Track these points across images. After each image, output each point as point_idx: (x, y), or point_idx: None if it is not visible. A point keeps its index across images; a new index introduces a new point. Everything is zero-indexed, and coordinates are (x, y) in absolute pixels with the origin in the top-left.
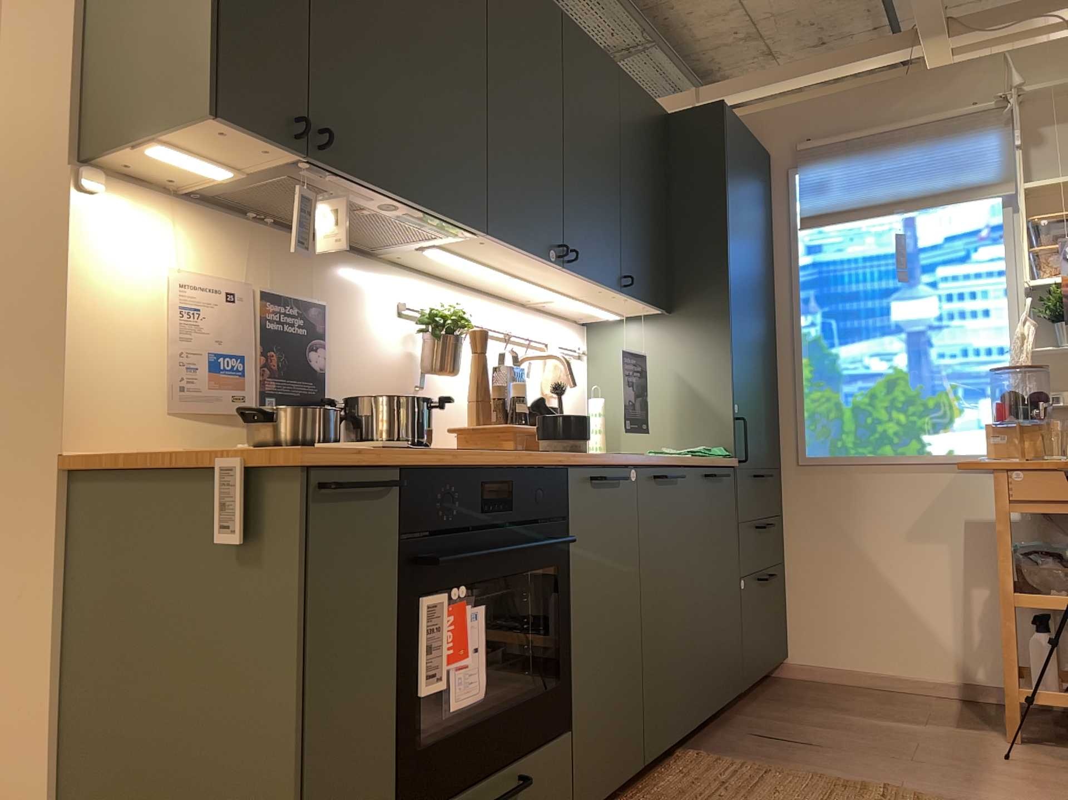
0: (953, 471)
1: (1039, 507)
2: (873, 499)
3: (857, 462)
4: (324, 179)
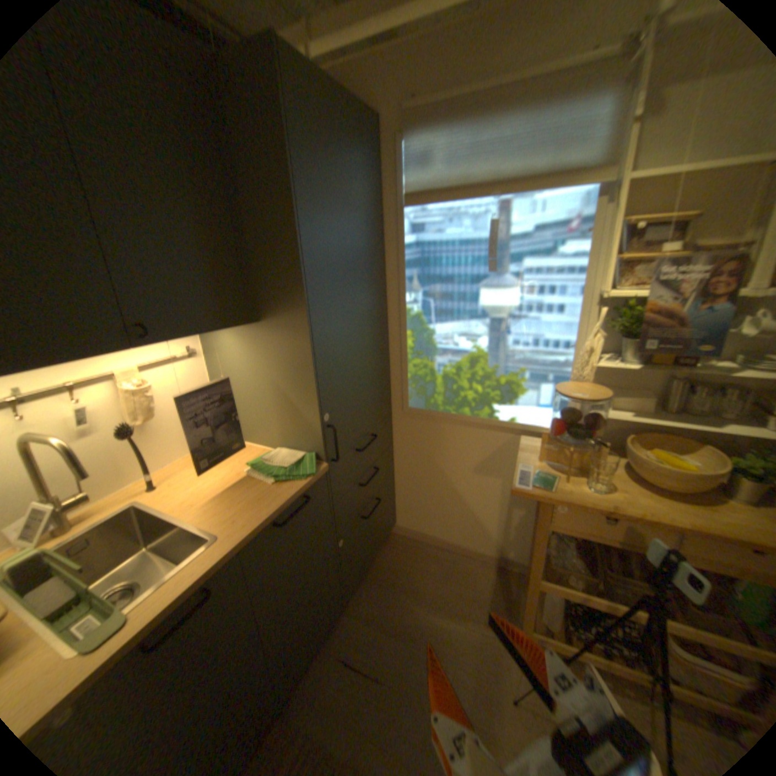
0: (512, 434)
1: (577, 534)
2: (453, 443)
3: (444, 417)
4: None
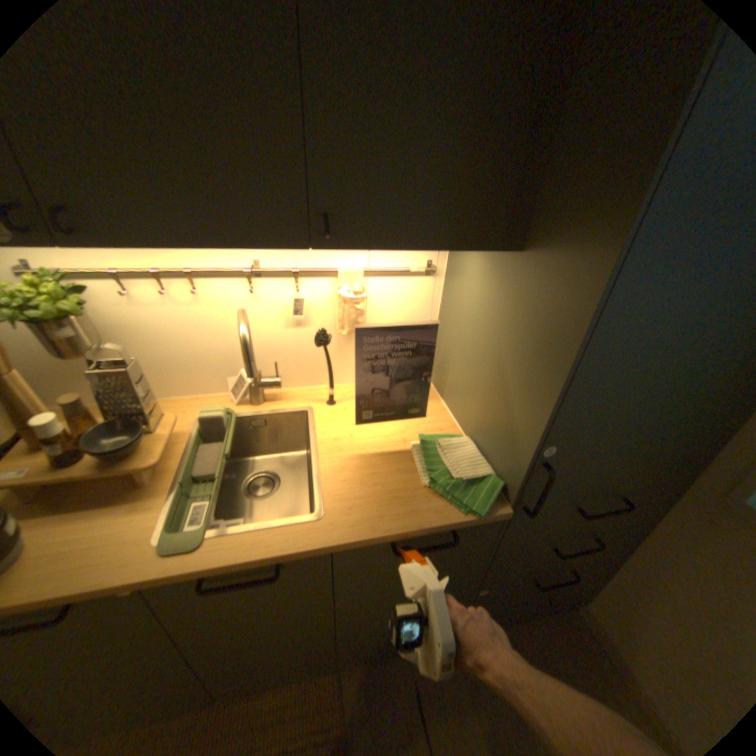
0: None
1: None
2: None
3: None
4: None
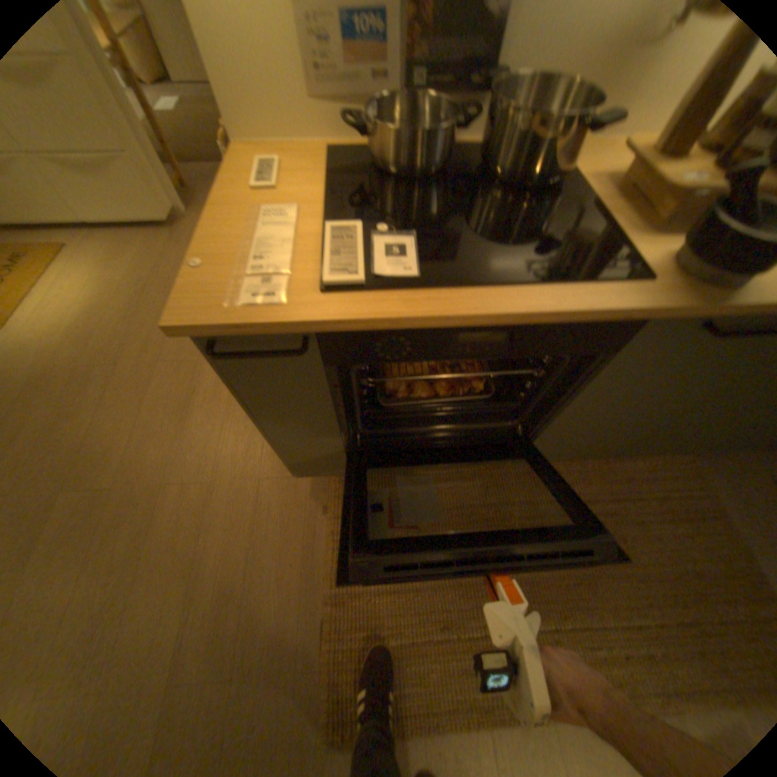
0: None
1: None
2: None
3: None
4: None
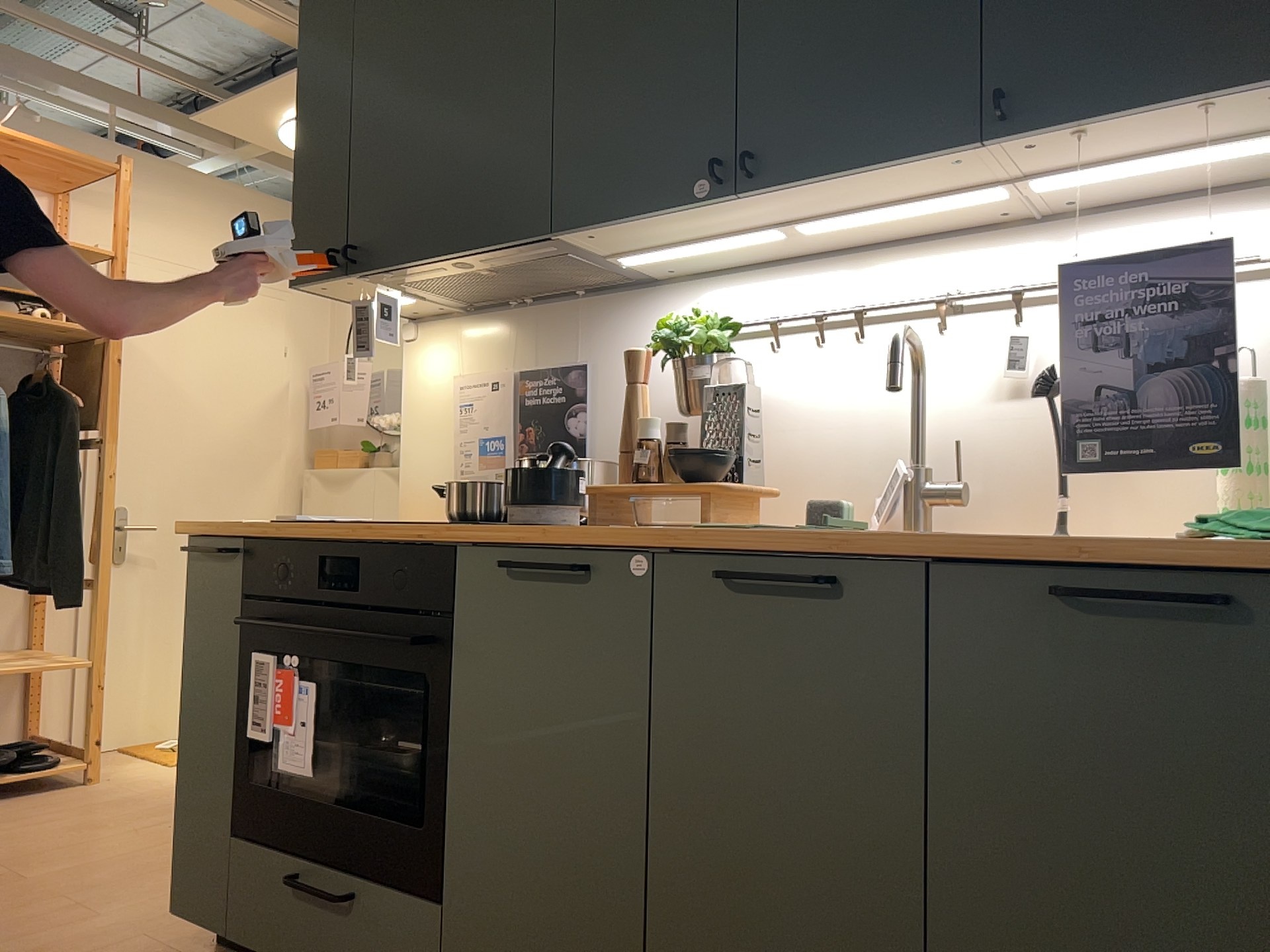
0: None
1: None
2: None
3: None
4: (394, 277)
